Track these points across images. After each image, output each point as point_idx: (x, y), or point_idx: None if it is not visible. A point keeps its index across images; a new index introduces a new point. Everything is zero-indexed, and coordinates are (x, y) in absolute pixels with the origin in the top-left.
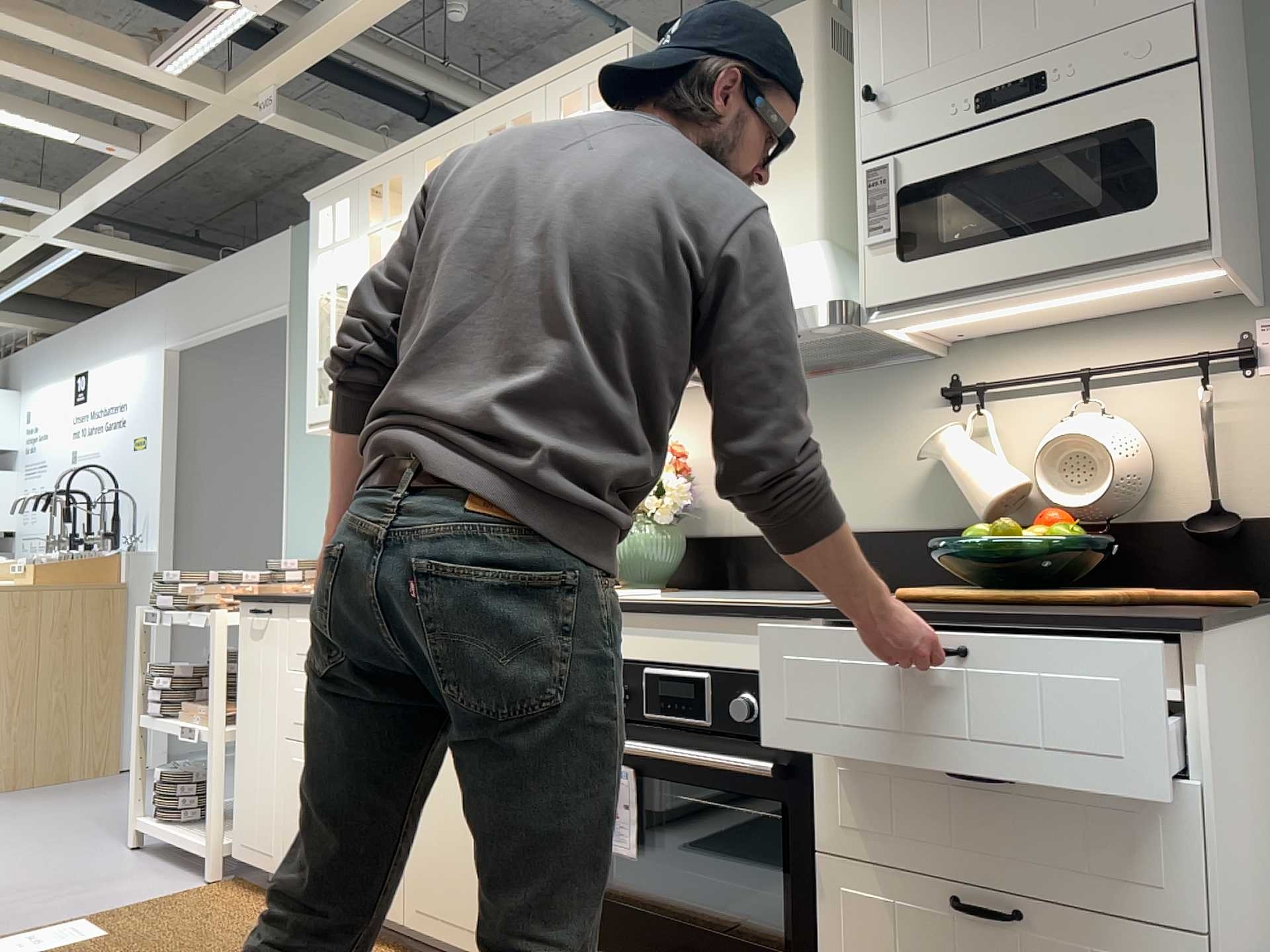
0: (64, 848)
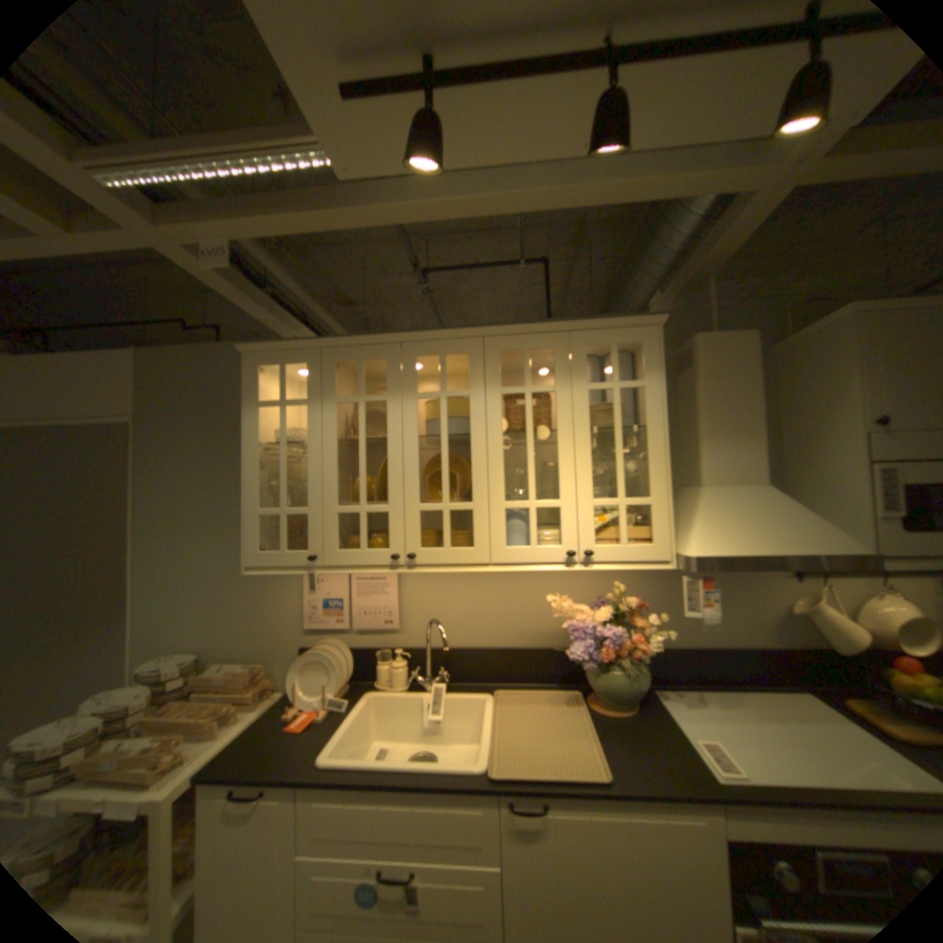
0: None
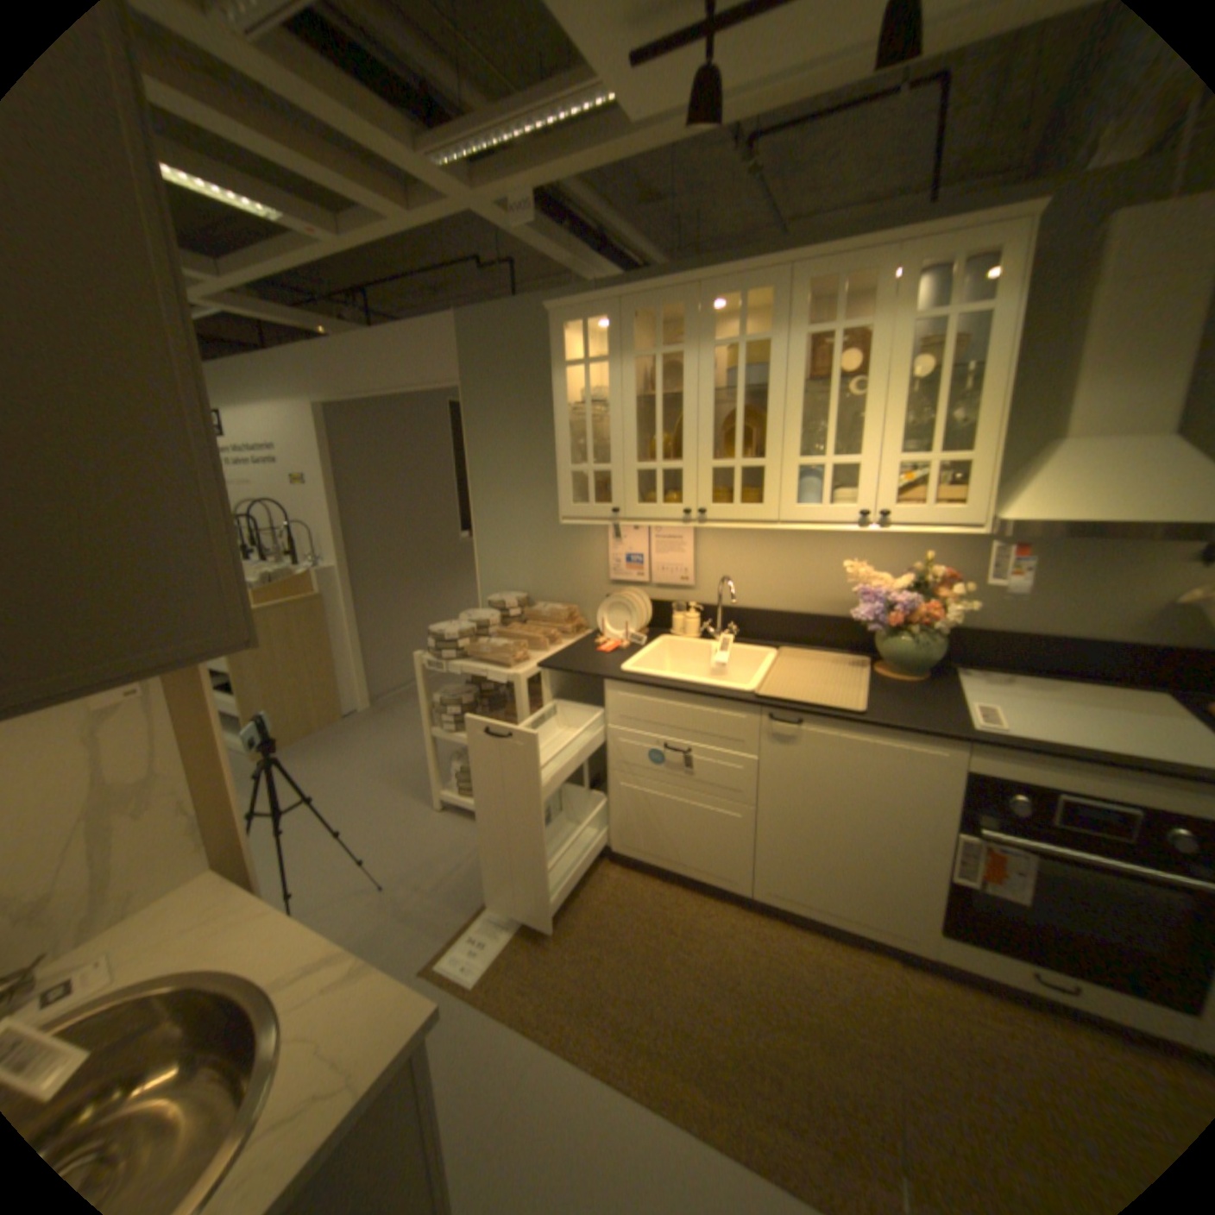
0: (386, 820)
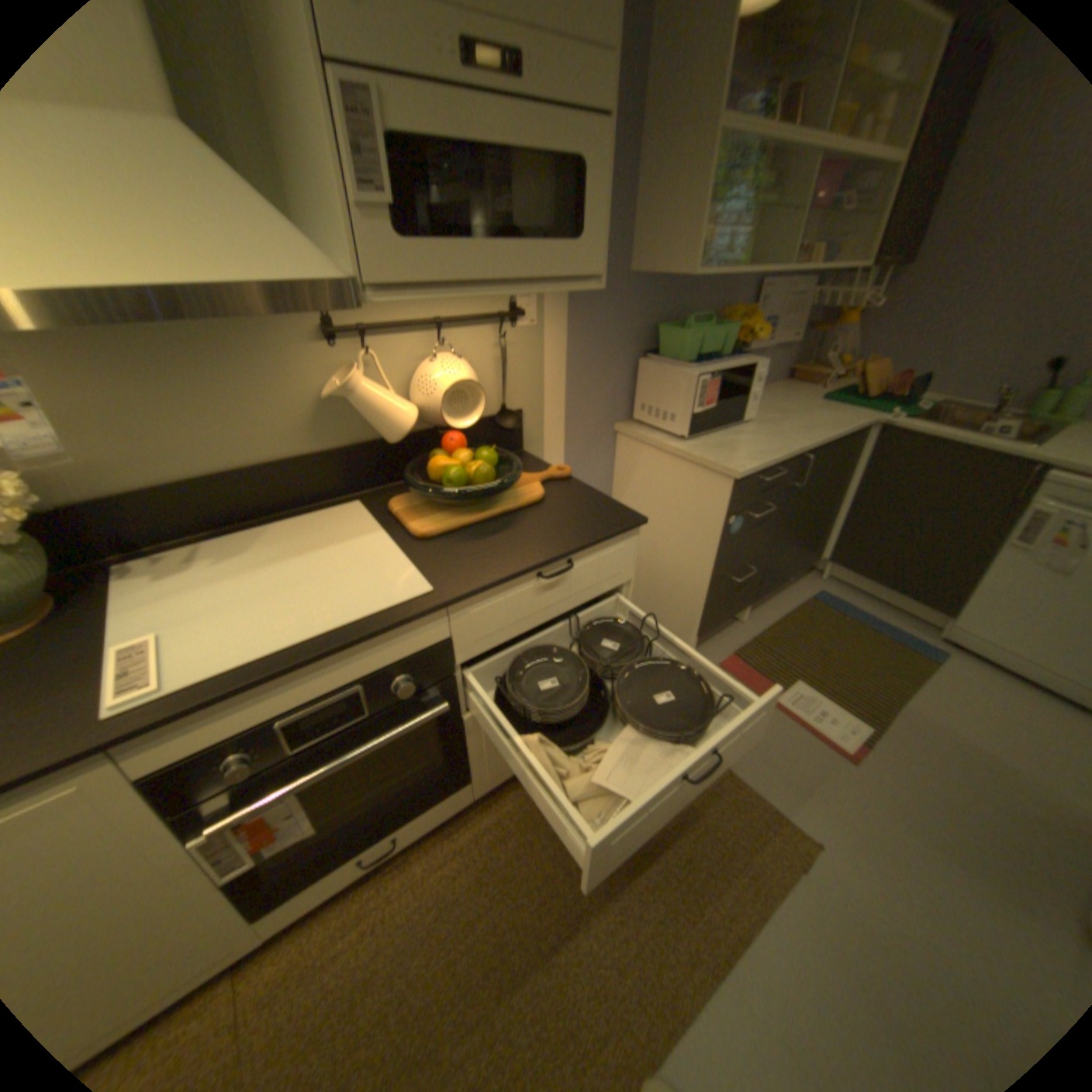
0: None
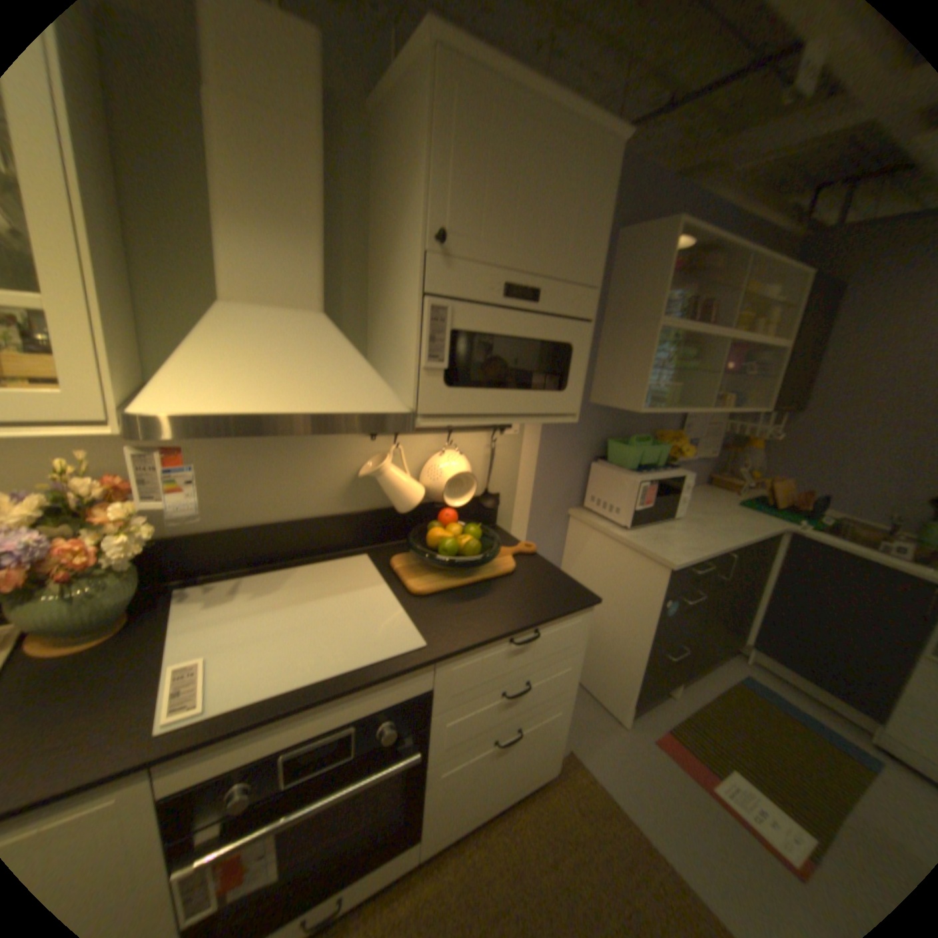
0: None
